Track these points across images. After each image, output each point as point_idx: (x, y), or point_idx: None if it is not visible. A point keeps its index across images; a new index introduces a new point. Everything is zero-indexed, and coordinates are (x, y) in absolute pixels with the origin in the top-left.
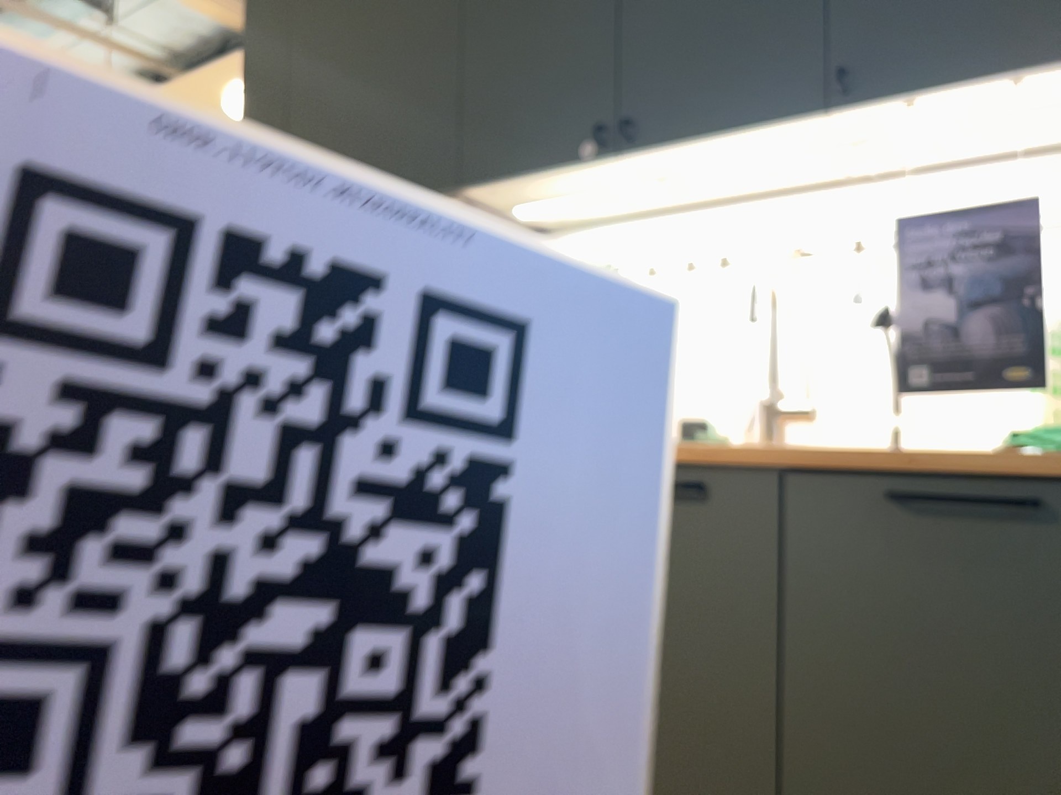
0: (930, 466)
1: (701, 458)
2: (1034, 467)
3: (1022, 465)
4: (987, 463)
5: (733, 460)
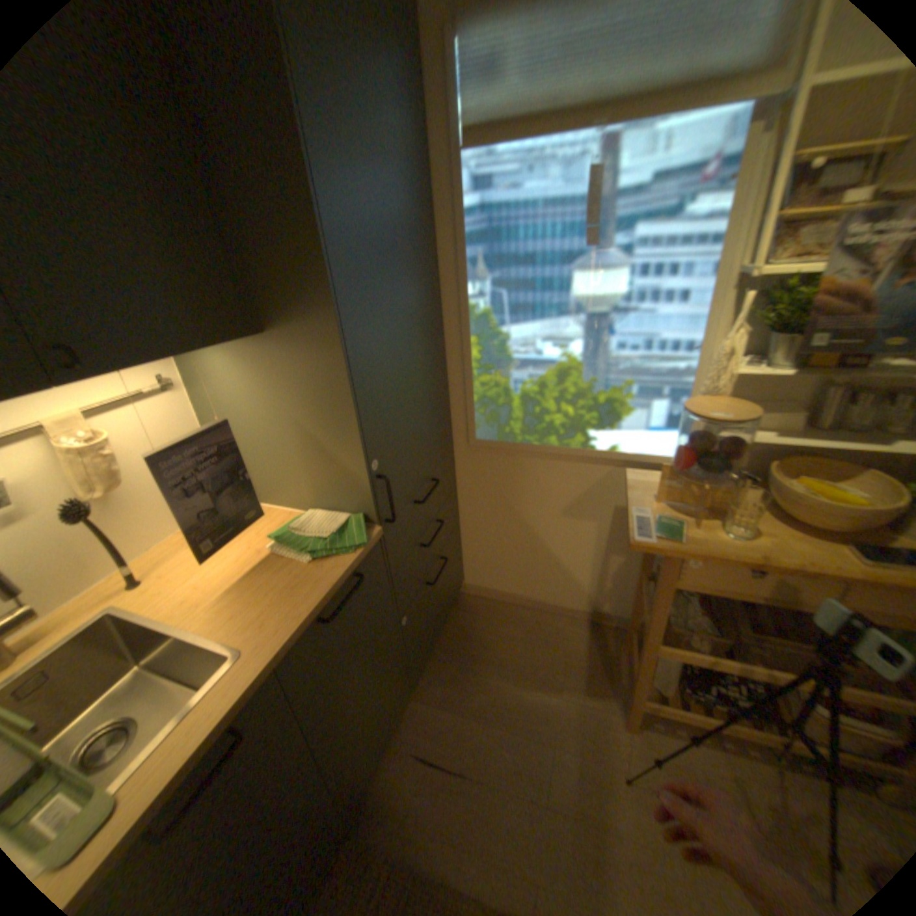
0: (328, 597)
1: (225, 720)
2: (346, 565)
3: (352, 569)
4: (333, 576)
5: (248, 694)
